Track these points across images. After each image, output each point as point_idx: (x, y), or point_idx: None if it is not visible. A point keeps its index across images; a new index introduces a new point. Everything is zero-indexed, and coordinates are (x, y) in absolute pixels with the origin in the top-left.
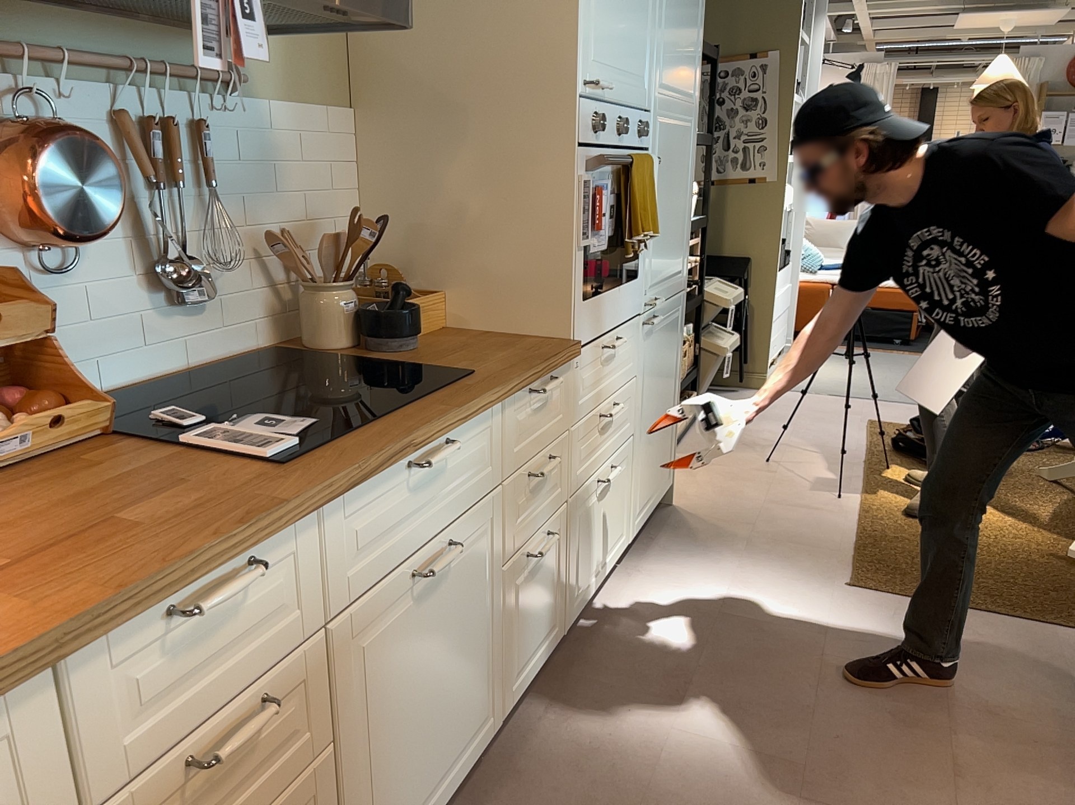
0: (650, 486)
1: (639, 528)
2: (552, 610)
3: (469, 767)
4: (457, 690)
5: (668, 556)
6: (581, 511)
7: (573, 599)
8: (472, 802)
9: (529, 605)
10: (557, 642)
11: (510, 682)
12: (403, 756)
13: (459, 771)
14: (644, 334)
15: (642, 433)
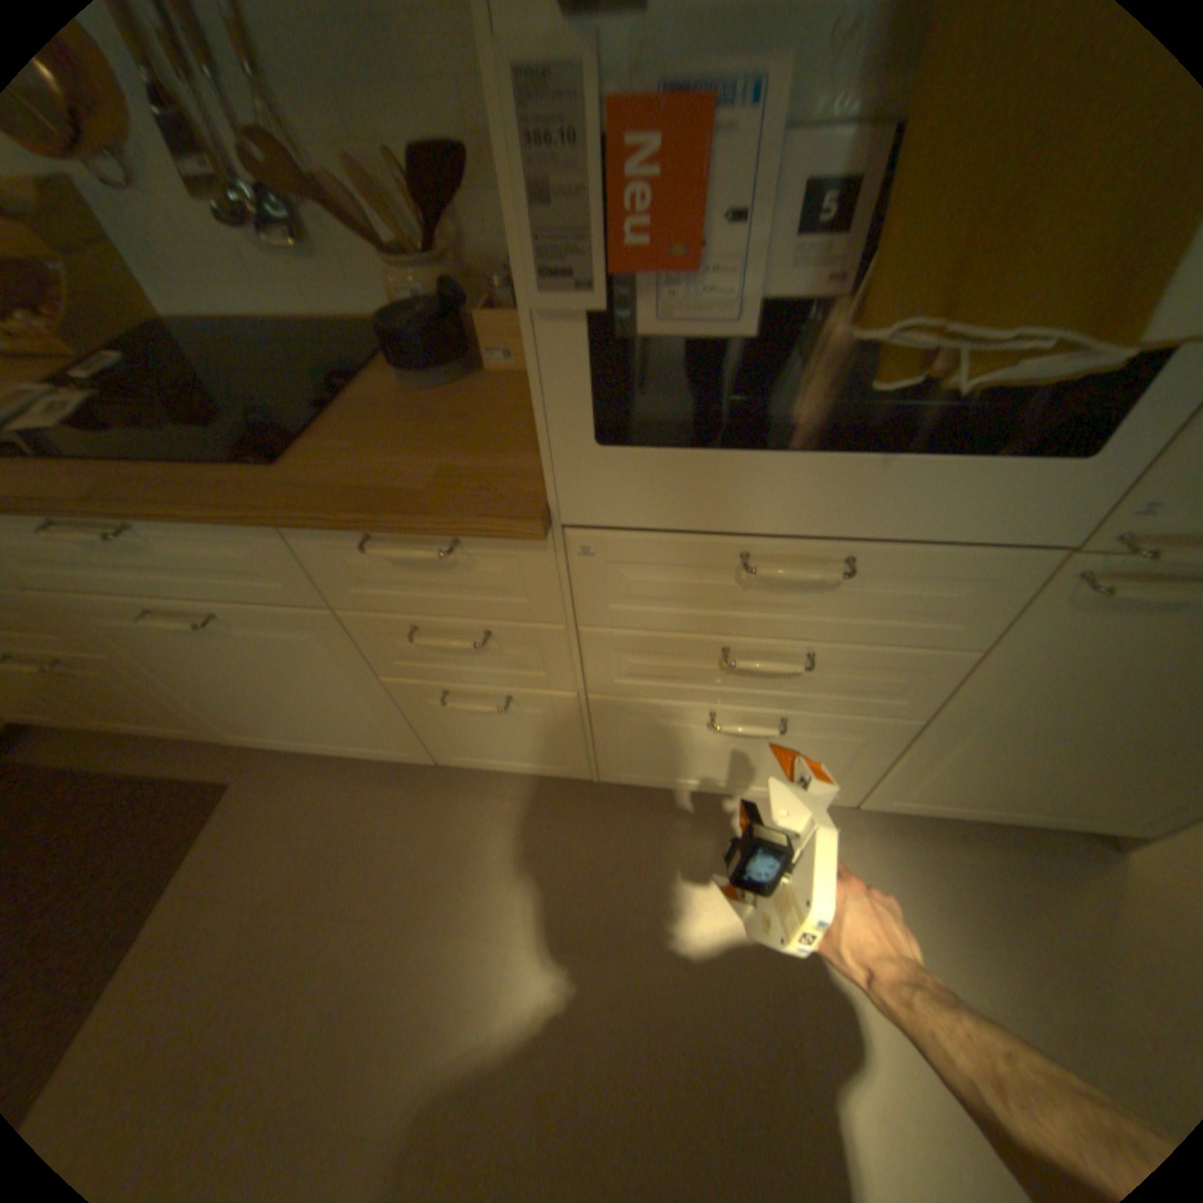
0: (993, 799)
1: (916, 815)
2: (550, 754)
3: (379, 759)
4: (320, 714)
5: (923, 878)
6: (642, 718)
7: (619, 770)
8: (392, 777)
9: (475, 727)
10: (577, 779)
11: (448, 753)
12: (237, 706)
13: (355, 753)
14: (1076, 595)
15: (973, 733)
